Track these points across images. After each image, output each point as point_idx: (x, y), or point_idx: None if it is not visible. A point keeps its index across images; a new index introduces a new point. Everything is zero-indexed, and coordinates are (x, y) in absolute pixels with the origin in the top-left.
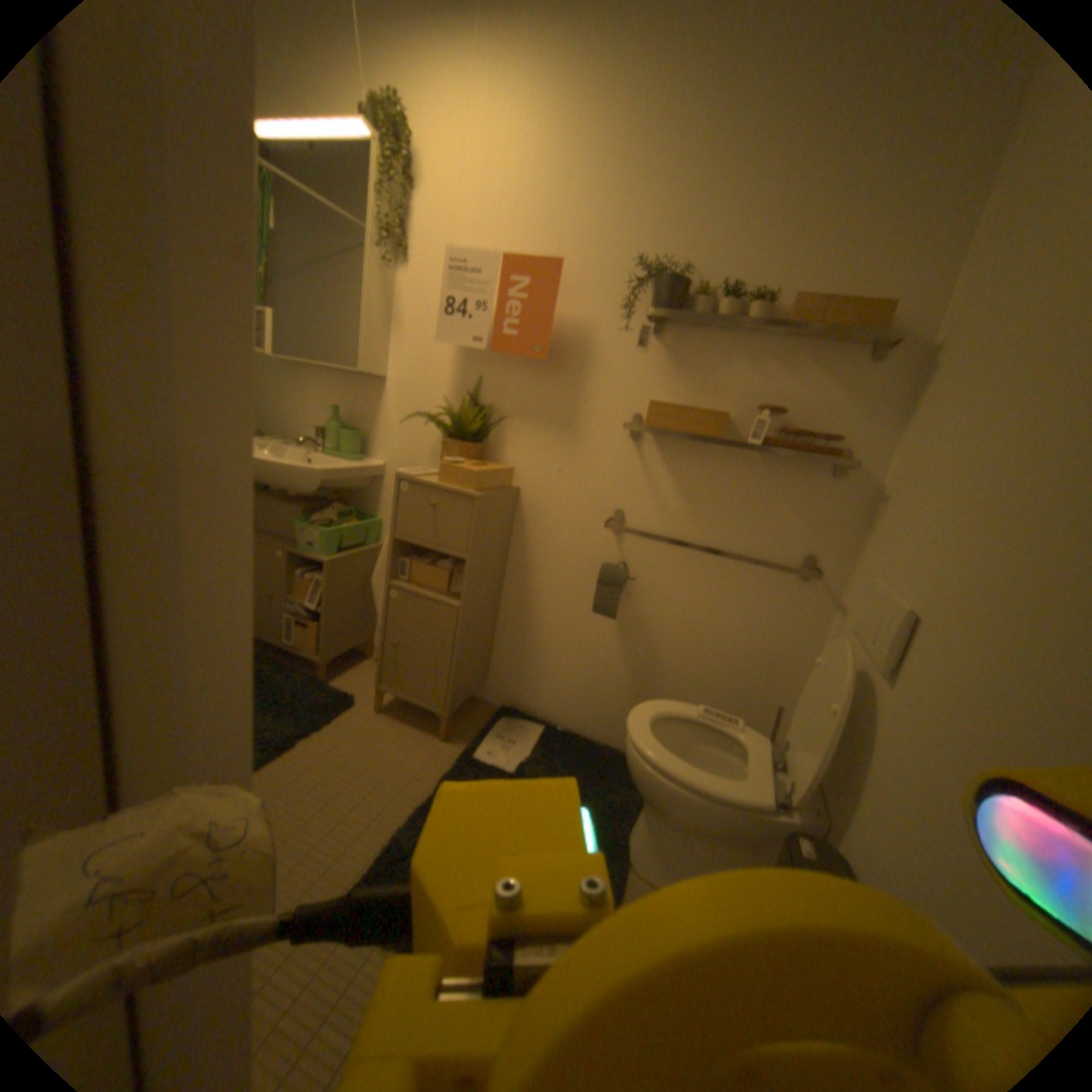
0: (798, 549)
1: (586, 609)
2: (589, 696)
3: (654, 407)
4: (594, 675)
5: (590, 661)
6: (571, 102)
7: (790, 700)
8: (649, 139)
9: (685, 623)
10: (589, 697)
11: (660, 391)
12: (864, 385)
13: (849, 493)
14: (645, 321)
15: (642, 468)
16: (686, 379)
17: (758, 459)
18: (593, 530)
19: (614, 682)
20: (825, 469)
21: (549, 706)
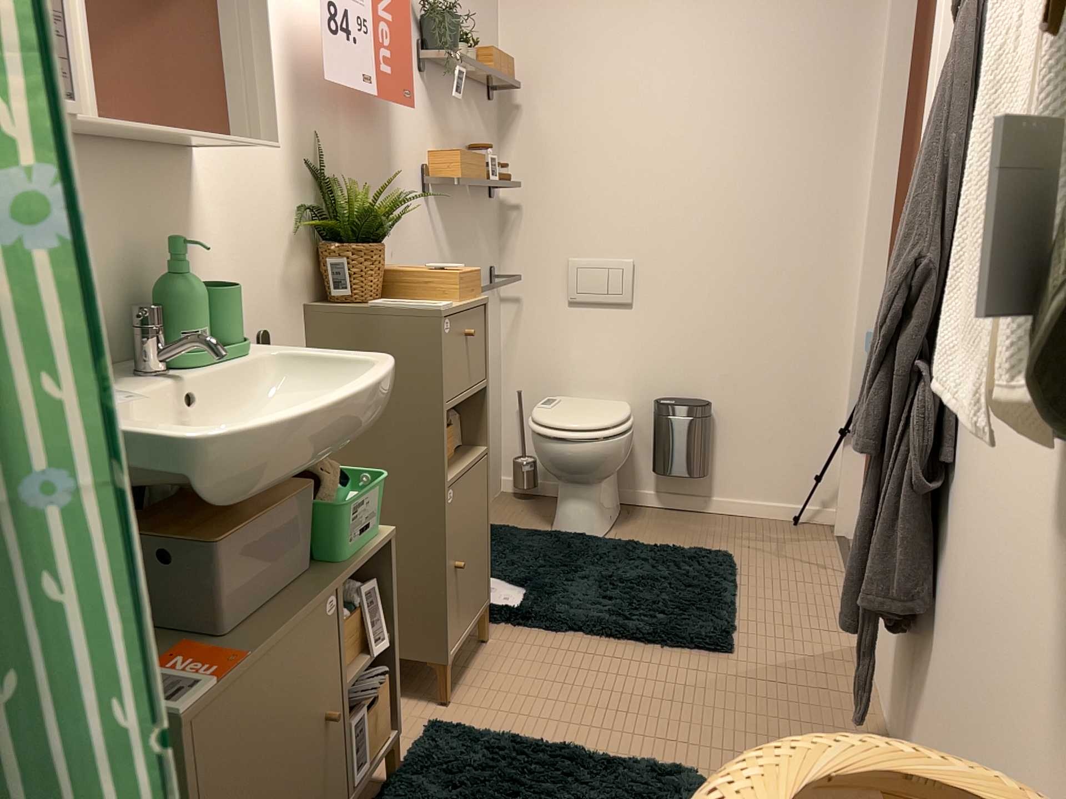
0: (487, 267)
1: None
2: None
3: (463, 161)
4: None
5: None
6: None
7: (498, 391)
8: None
9: None
10: None
11: (430, 142)
12: (488, 126)
13: (494, 211)
14: (416, 64)
15: (432, 228)
16: (438, 127)
17: (469, 197)
18: None
19: None
20: (487, 196)
21: None
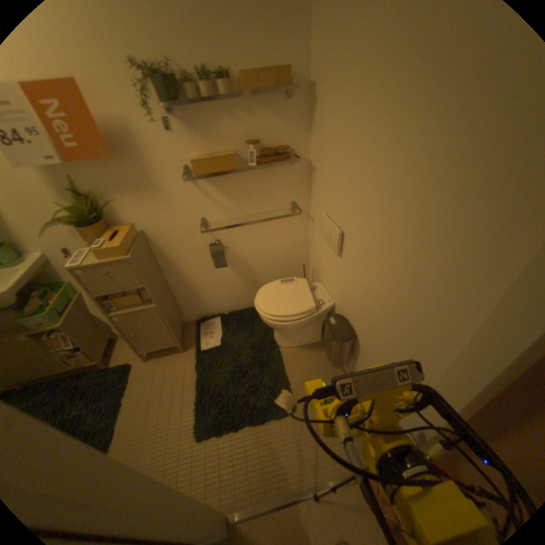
0: (286, 202)
1: (210, 267)
2: (230, 296)
3: (193, 164)
4: (228, 288)
5: (223, 284)
6: None
7: (303, 258)
8: None
9: (254, 251)
10: (230, 296)
11: (189, 150)
12: (286, 115)
13: (297, 170)
14: (157, 107)
15: (202, 194)
16: (200, 137)
17: (254, 169)
18: (194, 233)
19: (237, 286)
20: (284, 163)
21: (216, 308)
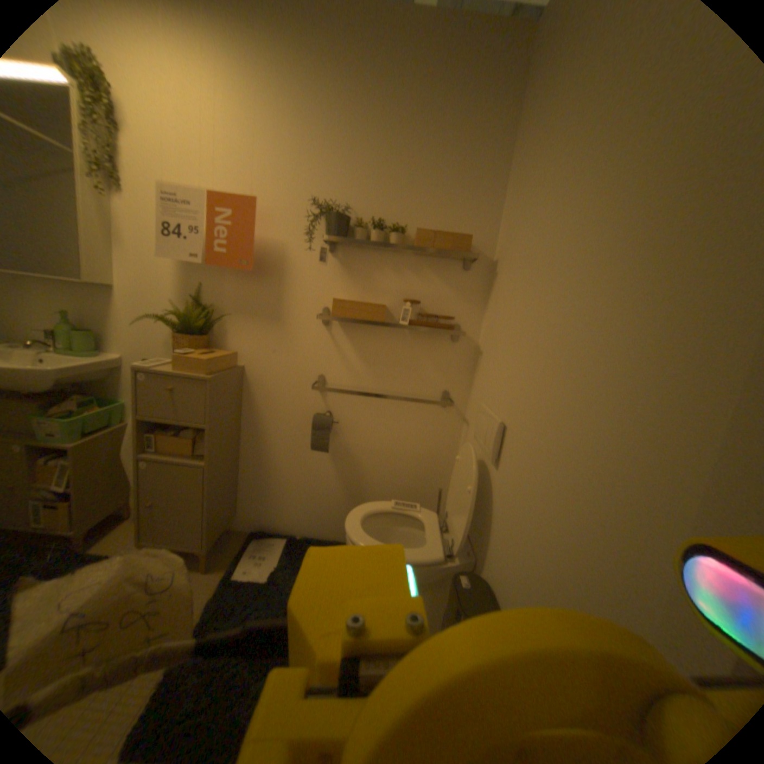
0: (438, 387)
1: (307, 447)
2: (317, 508)
3: (337, 302)
4: (319, 492)
5: (315, 483)
6: (248, 82)
7: (445, 482)
8: (310, 117)
9: (376, 445)
10: (317, 509)
11: (339, 291)
12: (461, 284)
13: (461, 350)
14: (323, 243)
15: (334, 344)
16: (356, 282)
17: (407, 333)
18: (305, 390)
19: (334, 494)
20: (446, 337)
21: (289, 522)
